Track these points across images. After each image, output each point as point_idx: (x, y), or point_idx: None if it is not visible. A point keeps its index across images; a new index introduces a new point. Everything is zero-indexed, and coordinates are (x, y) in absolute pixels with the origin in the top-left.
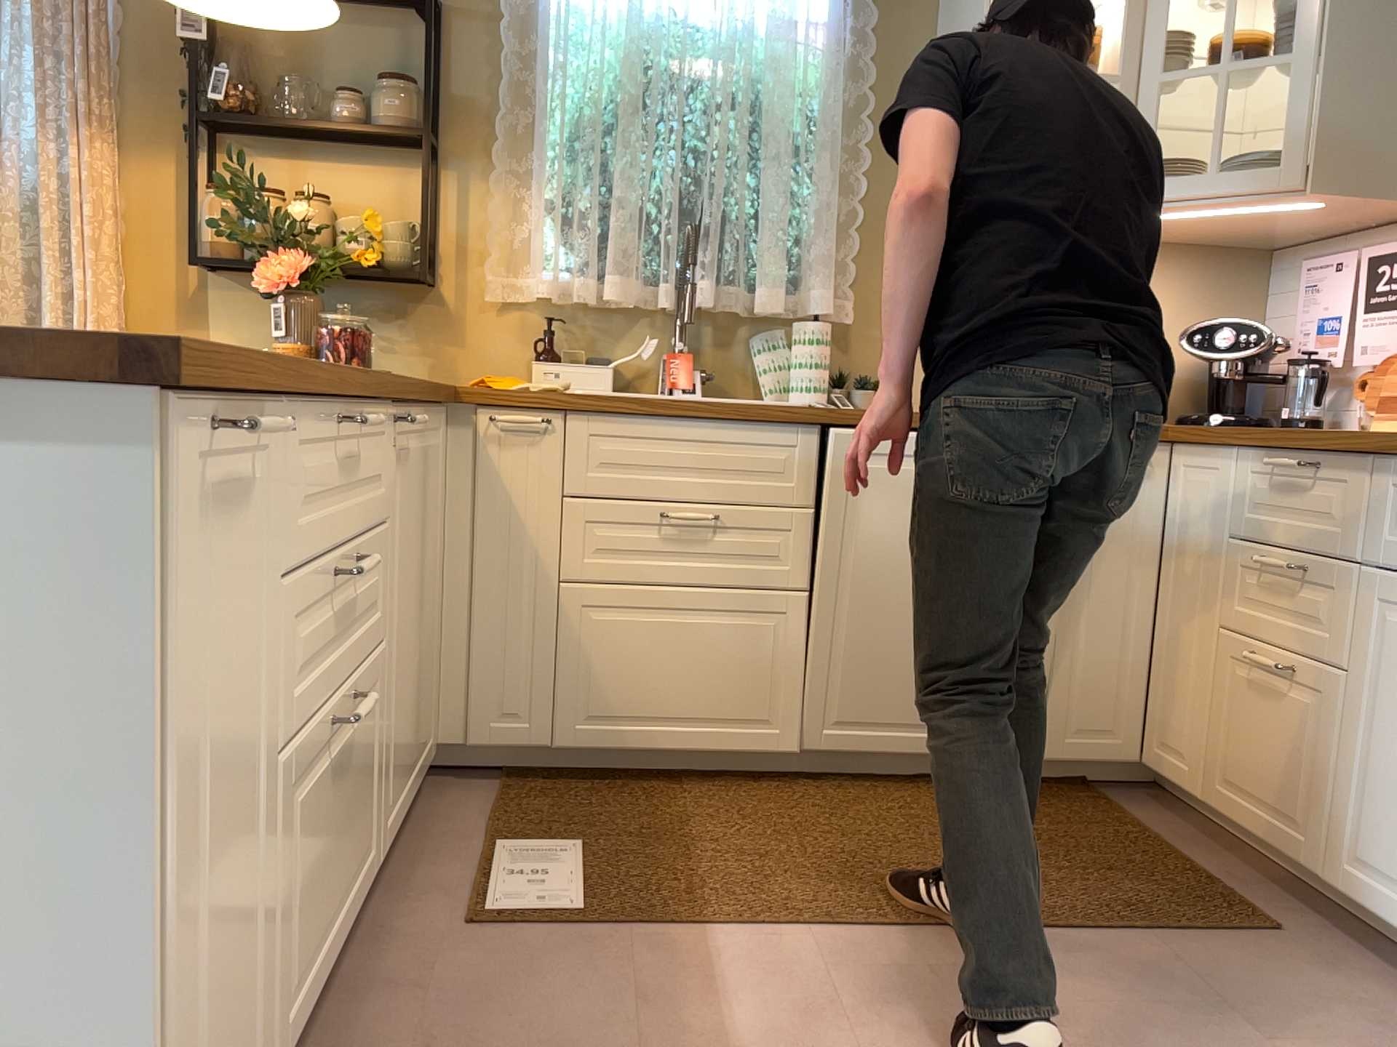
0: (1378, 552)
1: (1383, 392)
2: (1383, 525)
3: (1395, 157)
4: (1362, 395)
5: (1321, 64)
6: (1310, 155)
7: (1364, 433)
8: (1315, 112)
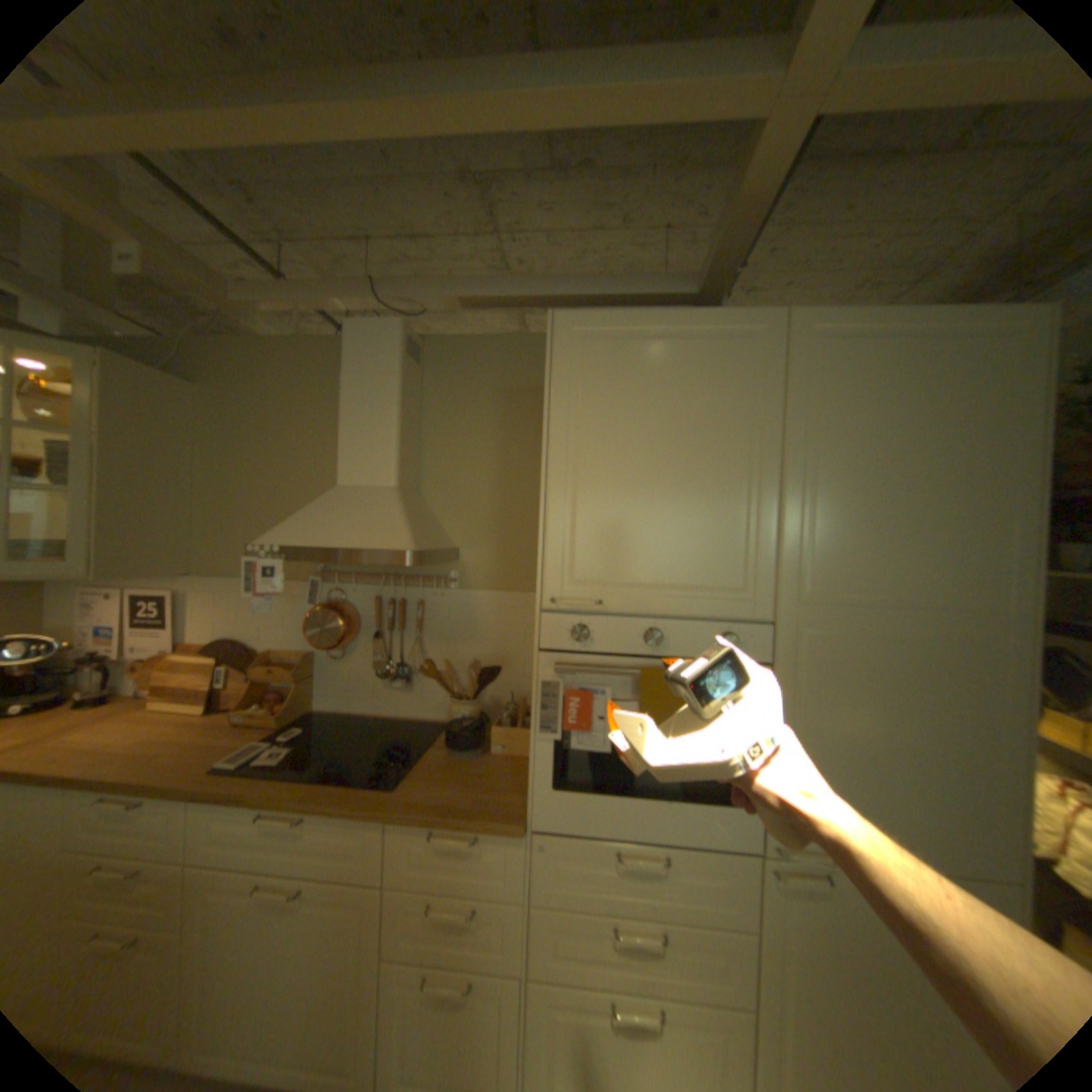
0: (195, 857)
1: (148, 680)
2: (196, 841)
3: (147, 554)
4: (131, 676)
5: (90, 497)
6: (89, 555)
7: (172, 778)
8: (90, 528)
